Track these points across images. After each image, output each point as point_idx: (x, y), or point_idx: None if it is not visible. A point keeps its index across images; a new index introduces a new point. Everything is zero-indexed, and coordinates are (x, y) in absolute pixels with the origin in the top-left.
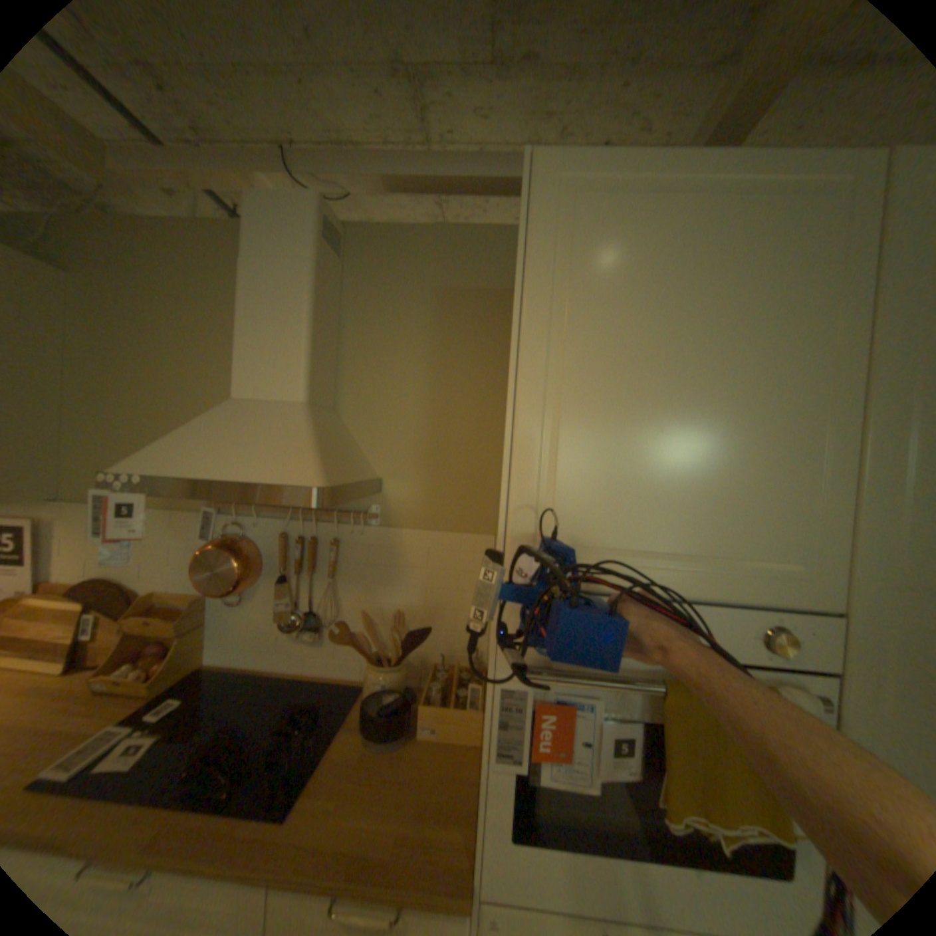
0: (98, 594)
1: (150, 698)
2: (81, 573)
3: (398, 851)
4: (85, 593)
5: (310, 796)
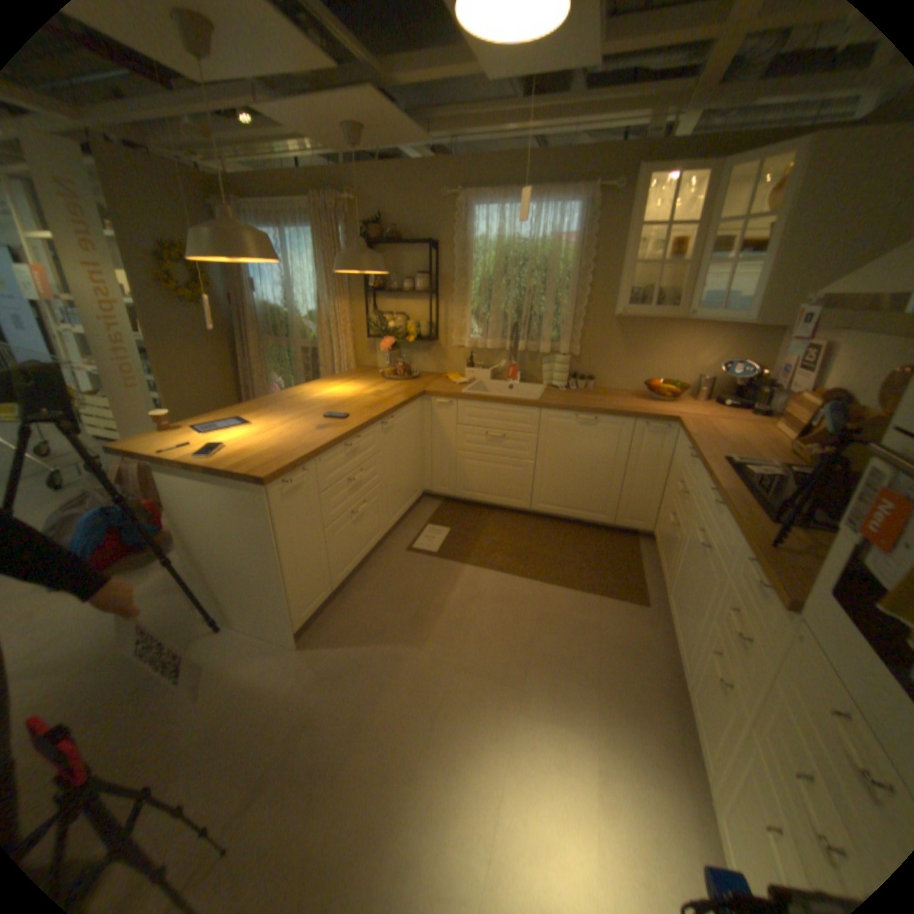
0: (837, 399)
1: (813, 467)
2: (840, 384)
3: (798, 571)
4: (832, 397)
5: (804, 533)
